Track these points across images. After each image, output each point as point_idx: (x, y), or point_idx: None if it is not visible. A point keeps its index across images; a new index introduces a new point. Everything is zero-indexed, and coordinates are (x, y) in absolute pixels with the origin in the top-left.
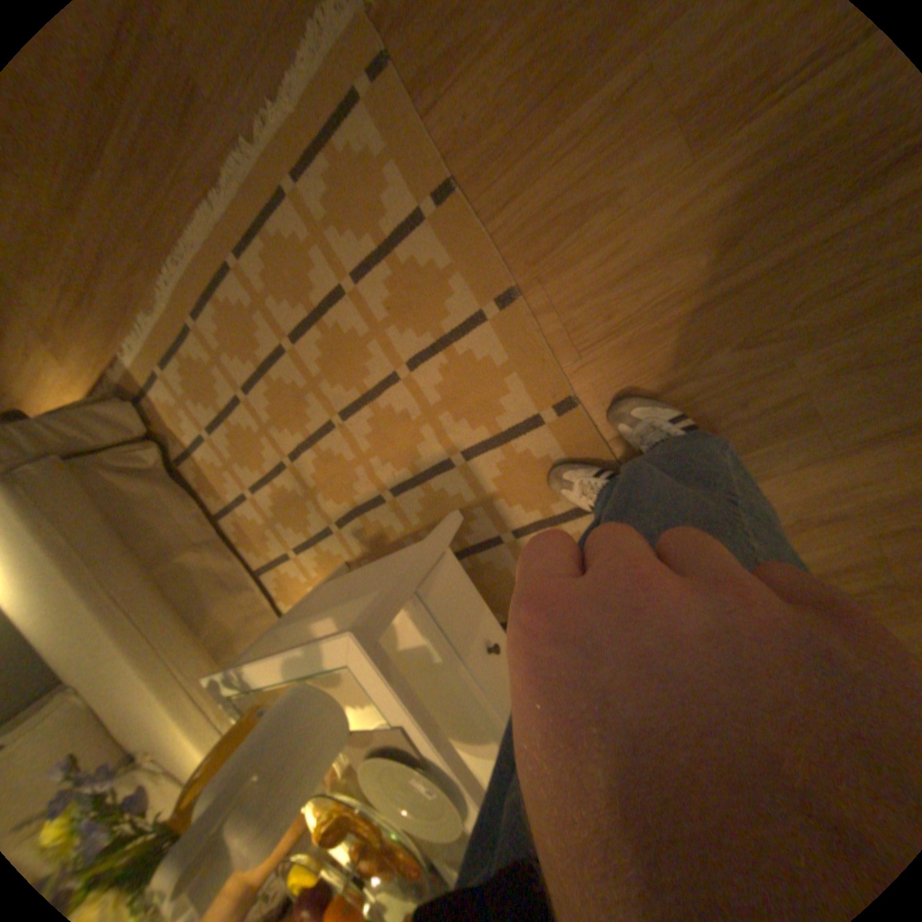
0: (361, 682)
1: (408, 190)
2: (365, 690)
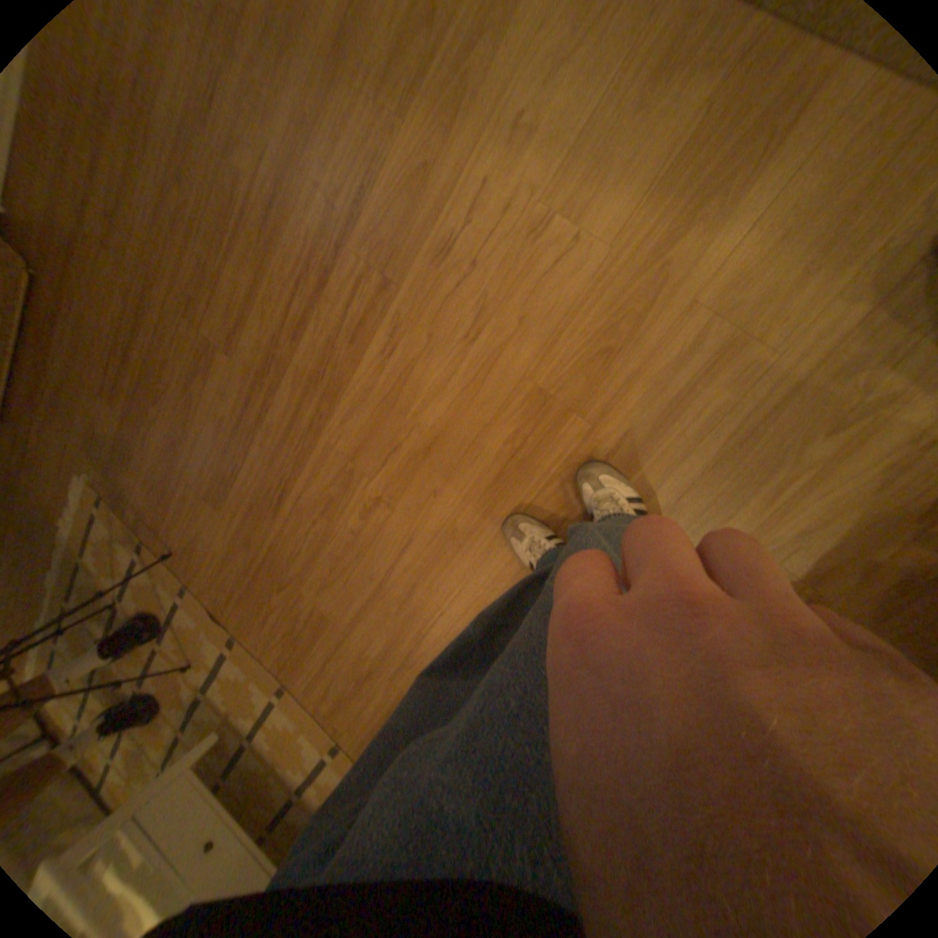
0: None
1: (119, 551)
2: None
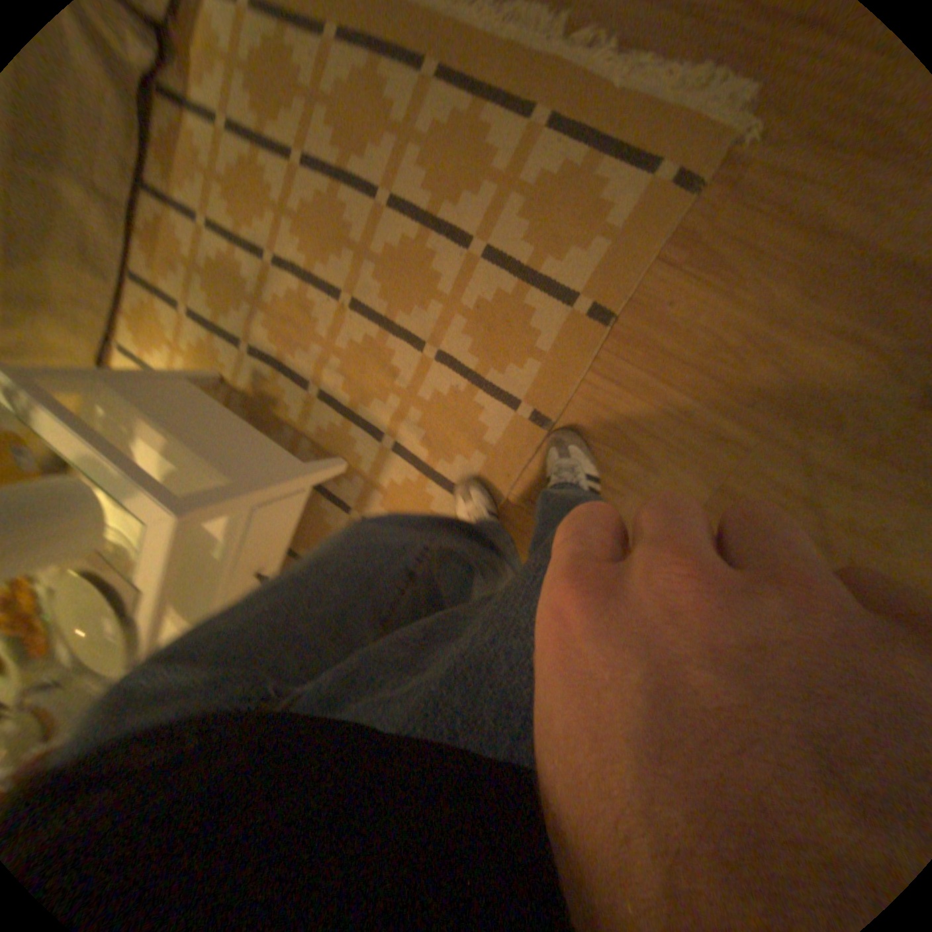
0: (140, 536)
1: (589, 279)
2: (137, 549)
